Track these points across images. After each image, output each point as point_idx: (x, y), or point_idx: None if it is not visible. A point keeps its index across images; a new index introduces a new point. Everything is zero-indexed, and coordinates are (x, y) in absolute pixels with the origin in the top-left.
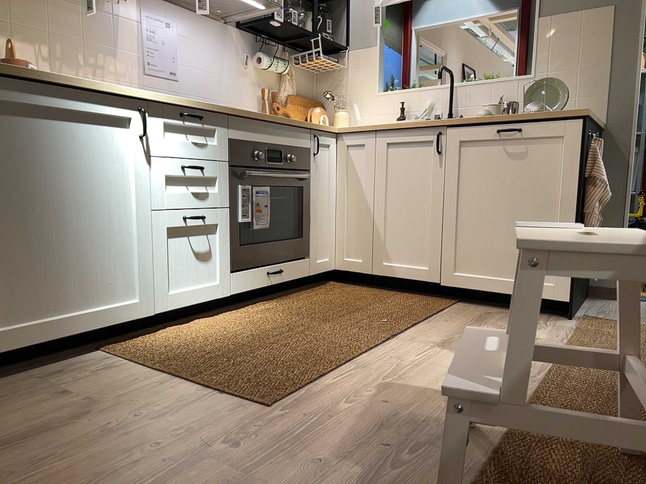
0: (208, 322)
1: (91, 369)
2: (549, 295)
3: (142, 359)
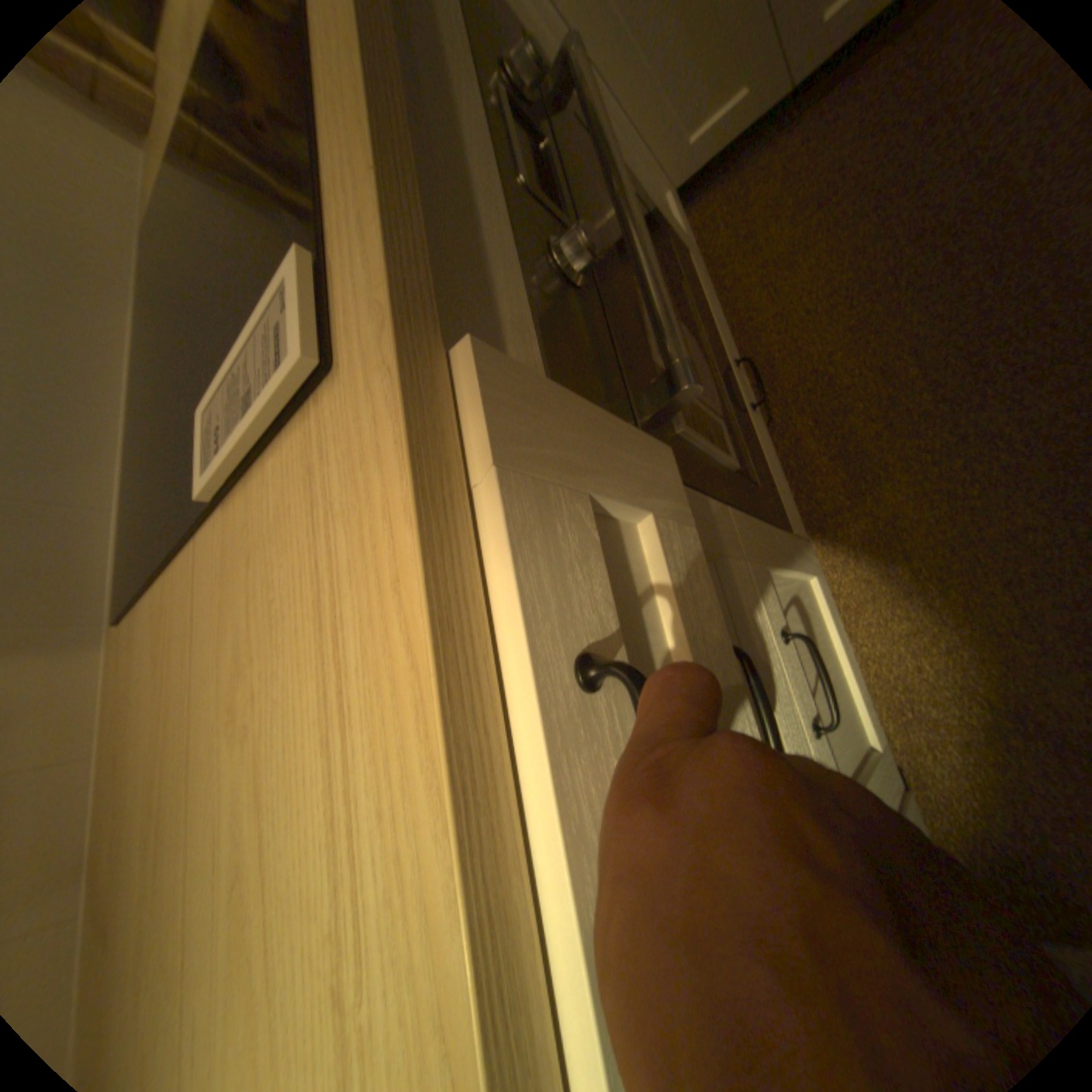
0: (862, 624)
1: None
2: None
3: None
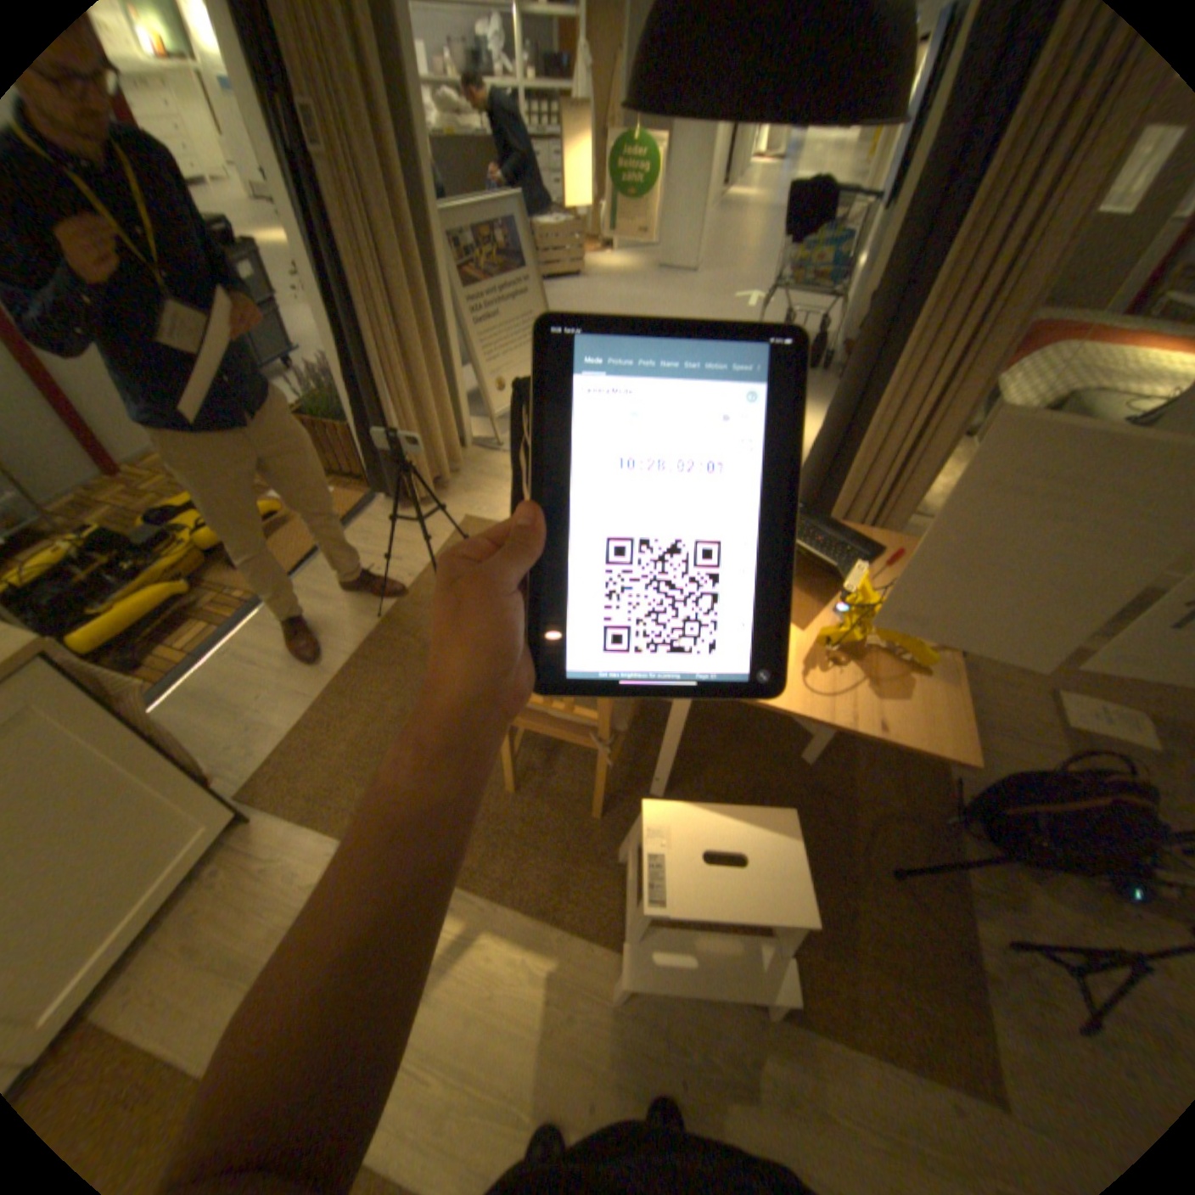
0: None
1: None
2: (205, 841)
3: None
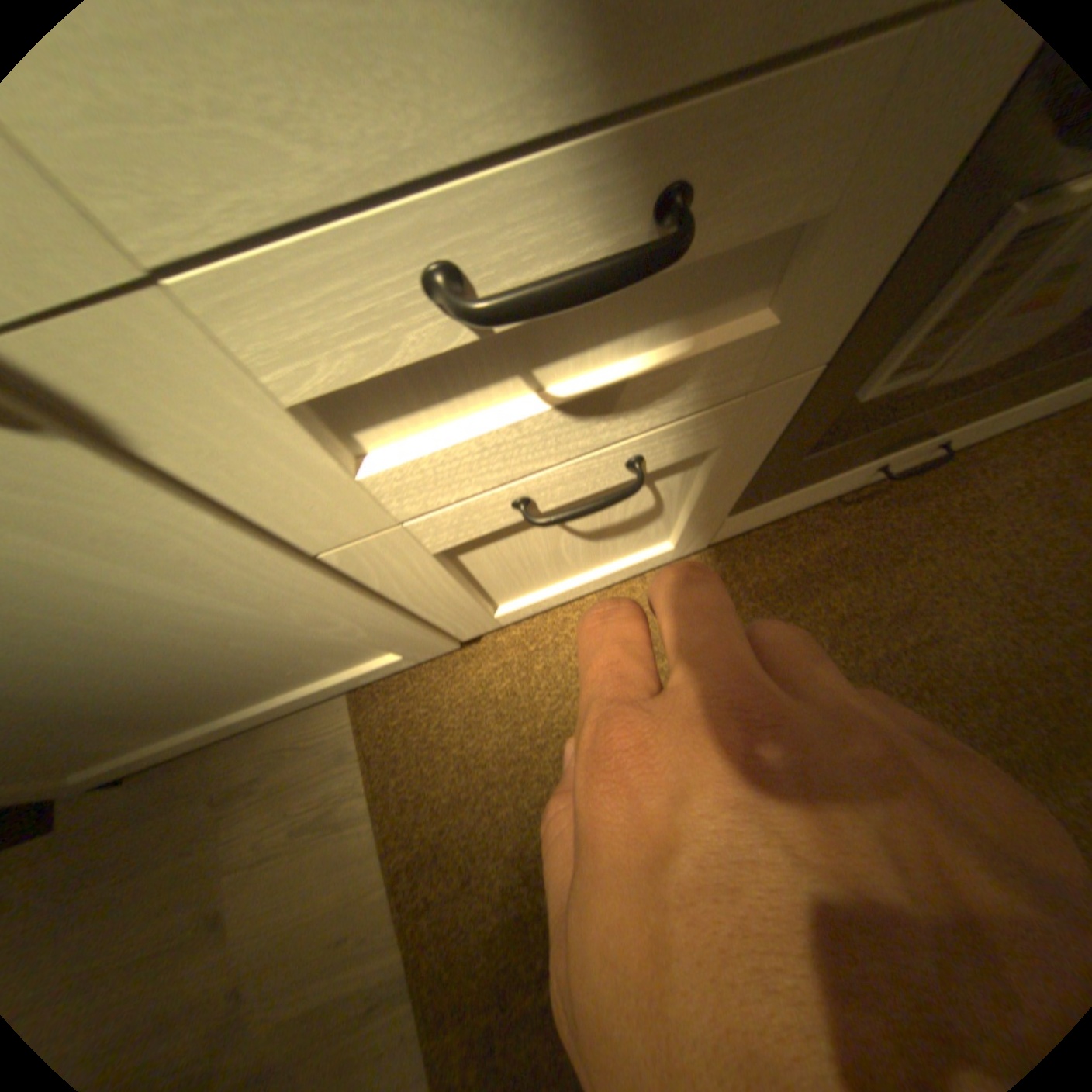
0: None
1: (283, 824)
2: None
3: (379, 829)
